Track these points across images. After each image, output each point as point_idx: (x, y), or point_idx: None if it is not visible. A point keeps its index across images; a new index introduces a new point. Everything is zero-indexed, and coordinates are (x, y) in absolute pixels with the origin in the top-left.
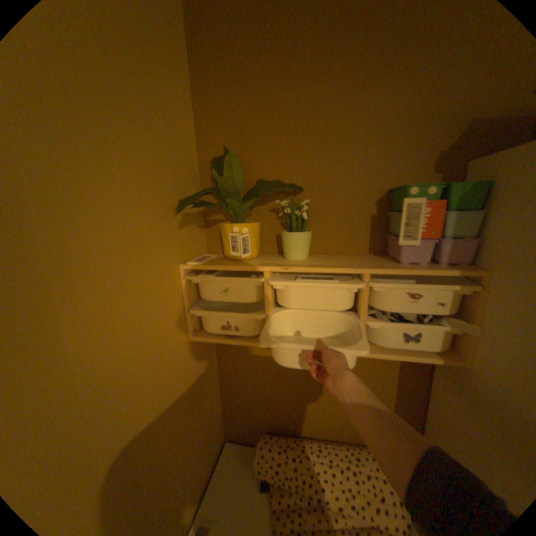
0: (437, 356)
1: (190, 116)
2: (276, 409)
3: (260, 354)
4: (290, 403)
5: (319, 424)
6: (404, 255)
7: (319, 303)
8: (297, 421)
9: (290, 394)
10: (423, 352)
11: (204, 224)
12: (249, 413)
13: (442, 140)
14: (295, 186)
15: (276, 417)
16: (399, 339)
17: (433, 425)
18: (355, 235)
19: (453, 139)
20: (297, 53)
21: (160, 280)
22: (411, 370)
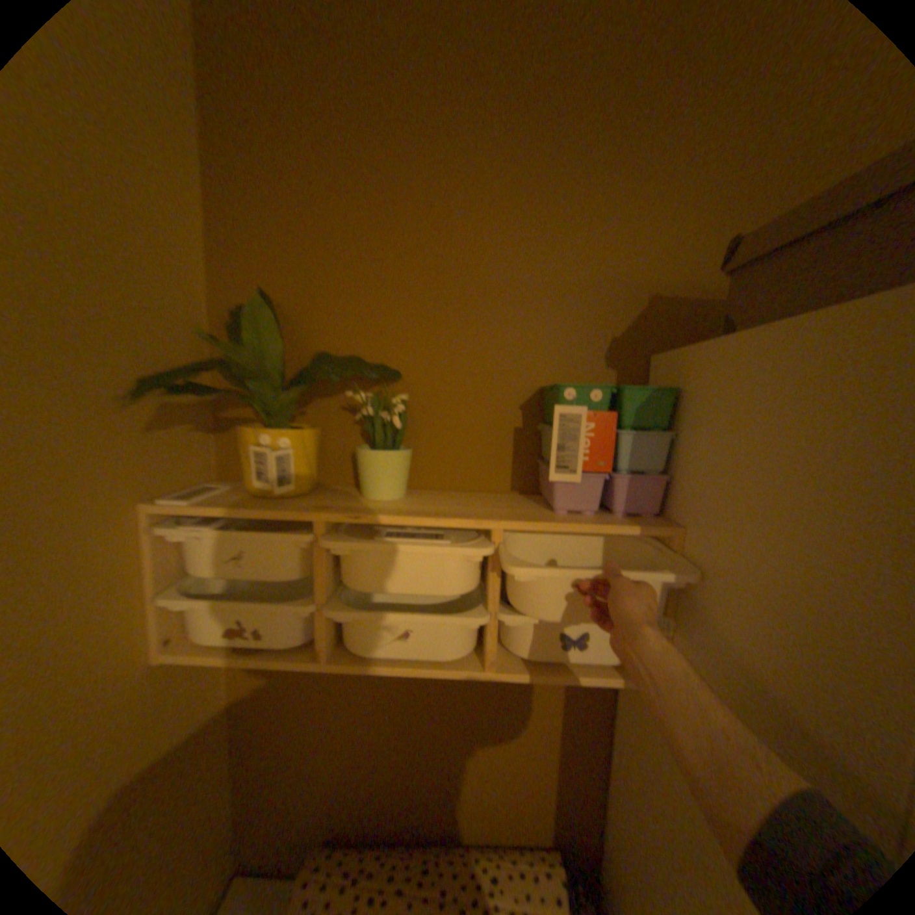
0: (614, 674)
1: (197, 228)
2: (346, 791)
3: (316, 679)
4: (373, 775)
5: (428, 814)
6: (559, 498)
7: (417, 582)
8: (387, 811)
9: (374, 757)
10: (593, 668)
11: (215, 426)
12: (290, 805)
13: (615, 321)
14: (389, 371)
15: (346, 809)
16: (554, 645)
17: (620, 795)
18: (489, 459)
19: (631, 321)
20: (396, 159)
21: (82, 540)
22: (584, 695)
